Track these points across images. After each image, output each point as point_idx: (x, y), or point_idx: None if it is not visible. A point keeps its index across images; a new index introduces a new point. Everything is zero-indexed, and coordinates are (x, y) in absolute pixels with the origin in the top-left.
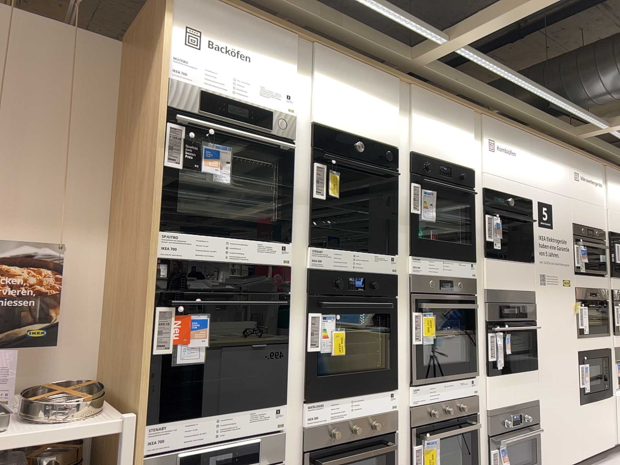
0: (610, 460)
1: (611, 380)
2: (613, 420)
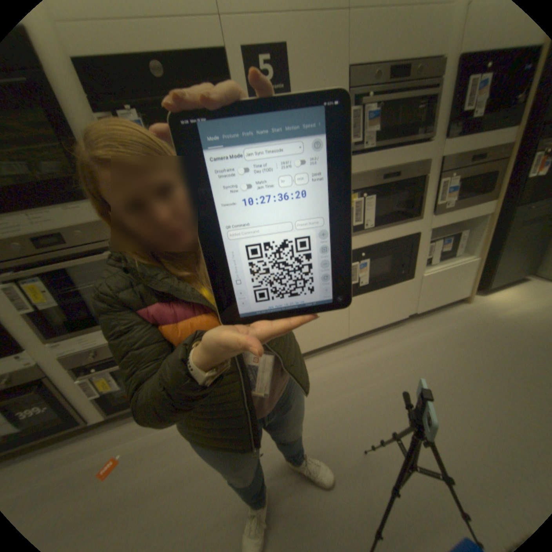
0: (395, 330)
1: (417, 264)
2: (411, 299)
